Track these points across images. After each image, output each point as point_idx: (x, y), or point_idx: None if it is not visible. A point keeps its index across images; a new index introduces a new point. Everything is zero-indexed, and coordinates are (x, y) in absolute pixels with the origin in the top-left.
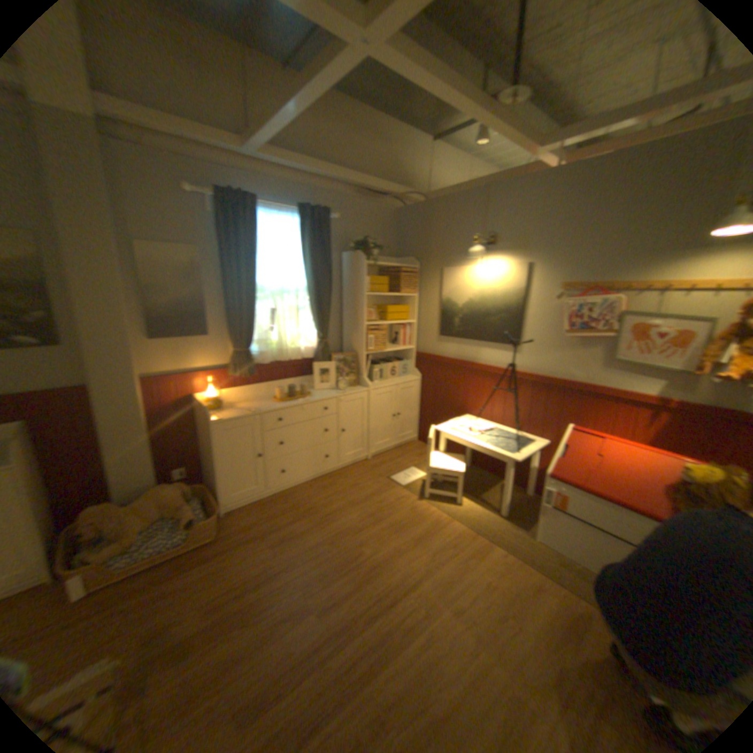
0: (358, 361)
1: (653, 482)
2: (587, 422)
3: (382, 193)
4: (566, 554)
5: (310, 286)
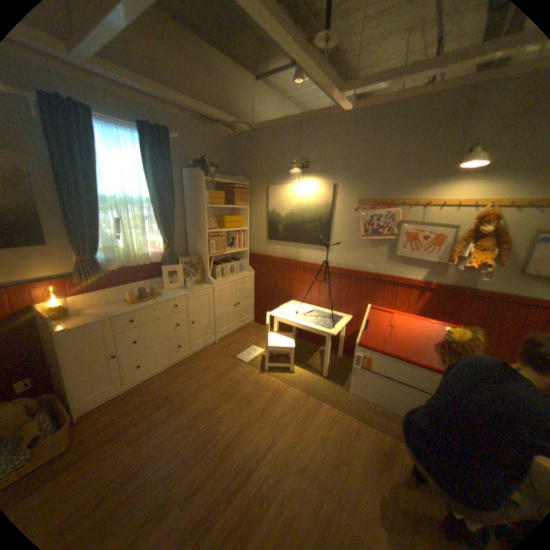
0: (201, 262)
1: (426, 342)
2: (377, 300)
3: (214, 120)
4: (370, 399)
5: (152, 197)
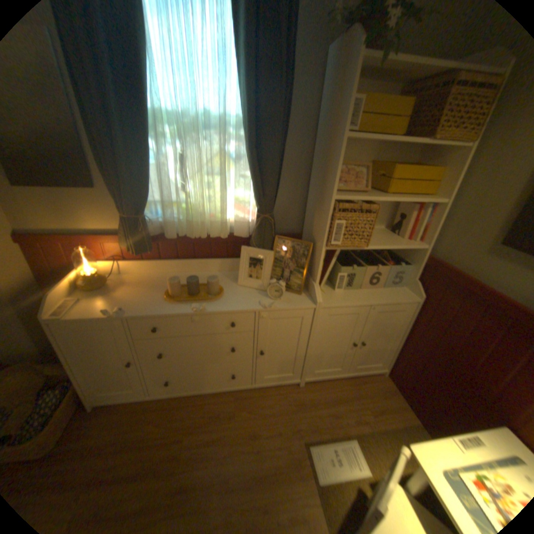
0: (314, 254)
1: None
2: None
3: None
4: None
5: (243, 113)
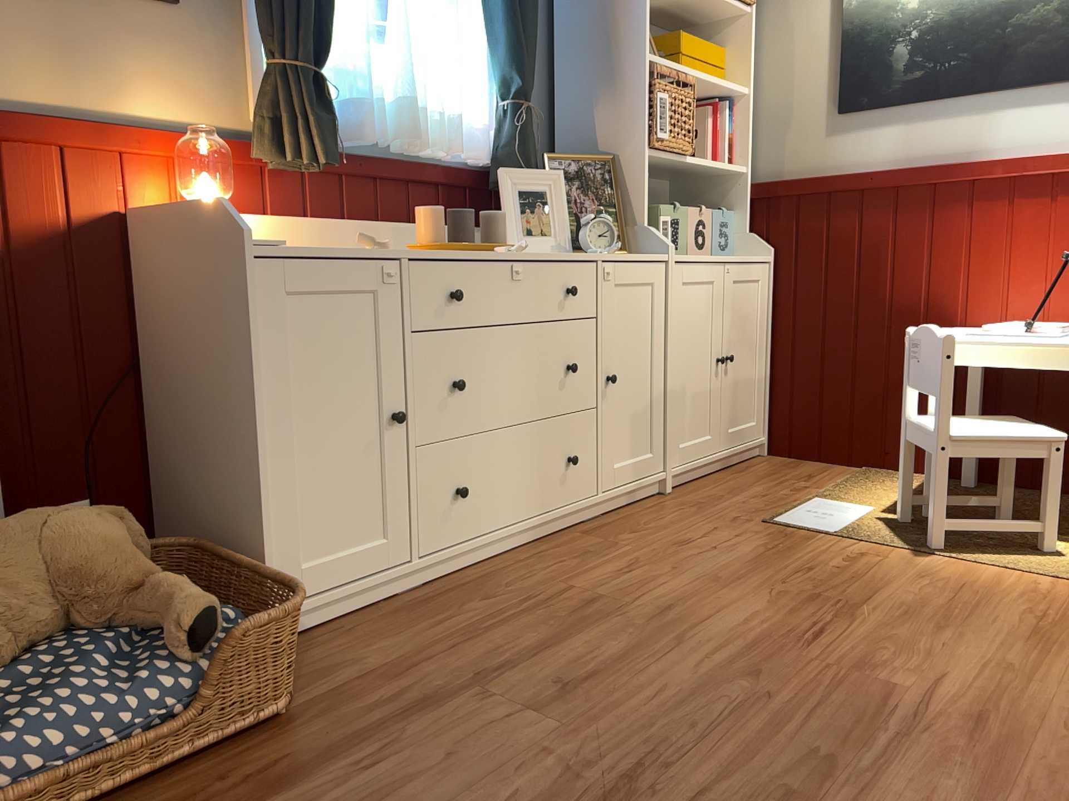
0: (618, 179)
1: None
2: None
3: None
4: None
5: None
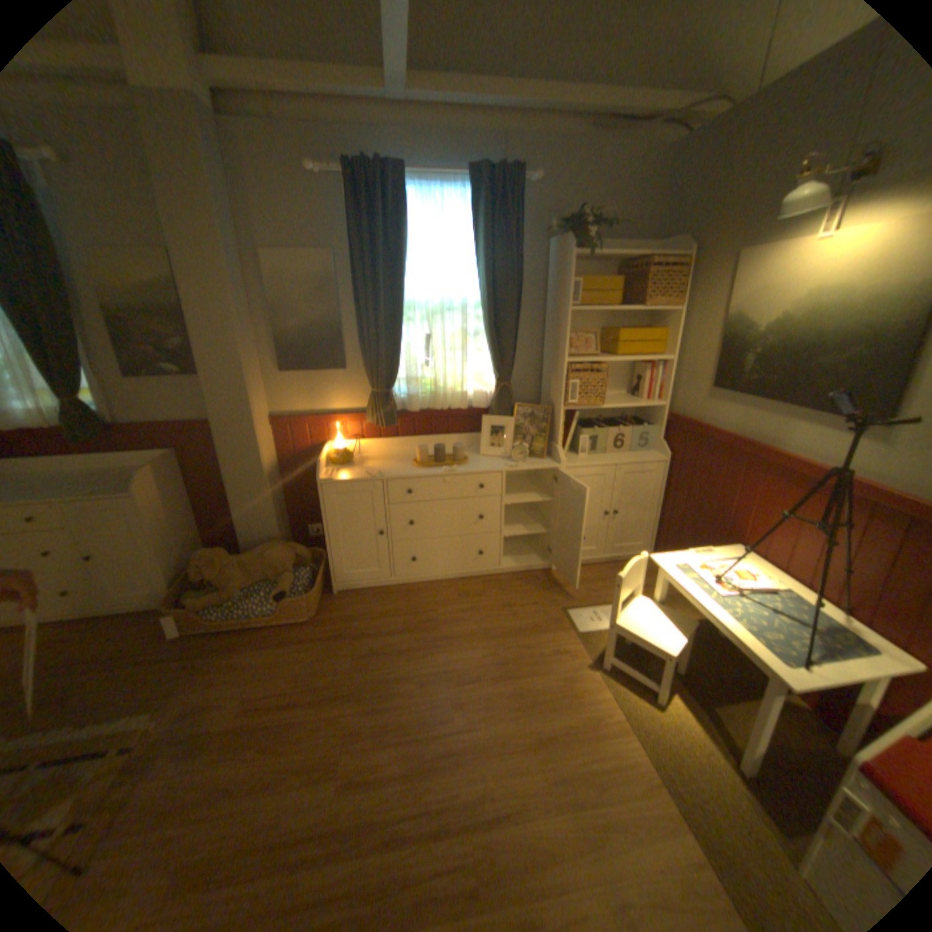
0: (553, 419)
1: None
2: None
3: (647, 116)
4: None
5: (482, 298)
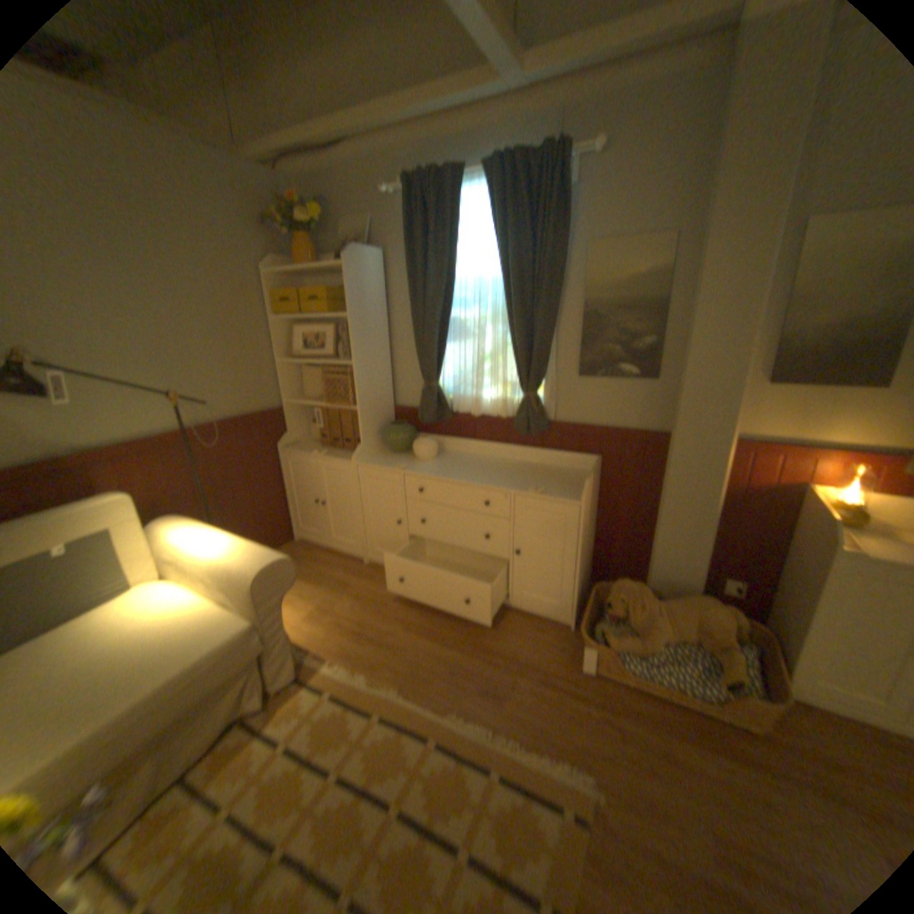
0: None
1: None
2: None
3: None
4: None
5: None
